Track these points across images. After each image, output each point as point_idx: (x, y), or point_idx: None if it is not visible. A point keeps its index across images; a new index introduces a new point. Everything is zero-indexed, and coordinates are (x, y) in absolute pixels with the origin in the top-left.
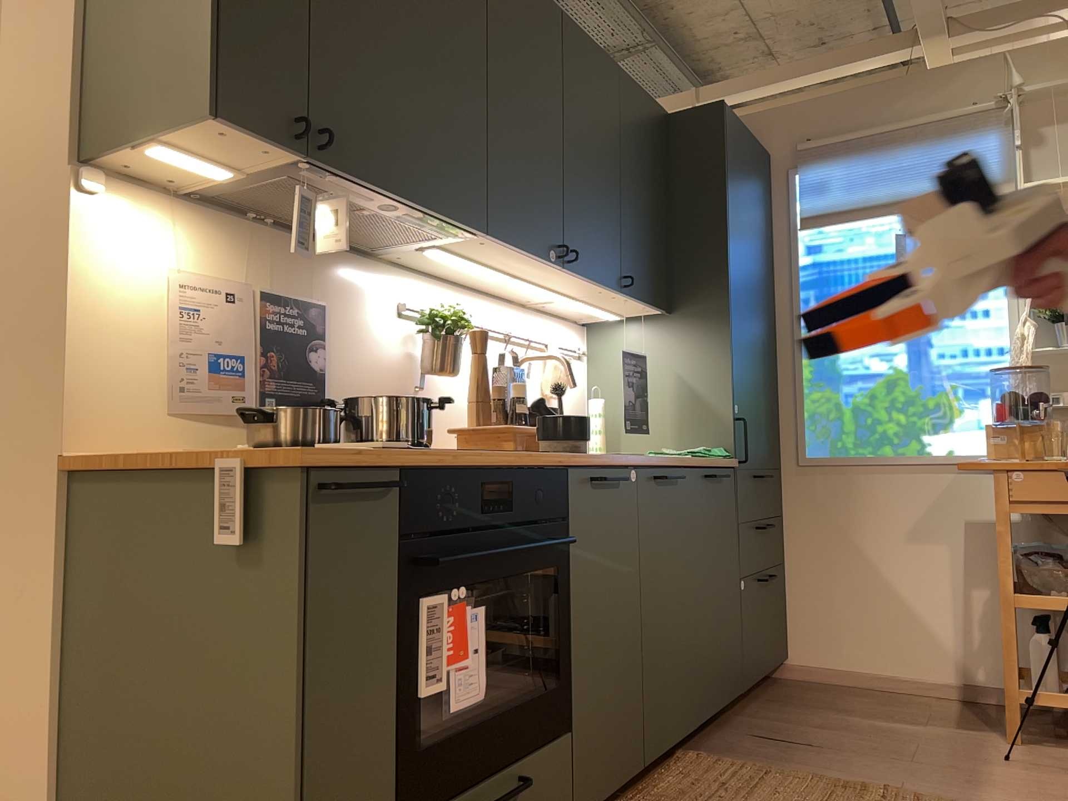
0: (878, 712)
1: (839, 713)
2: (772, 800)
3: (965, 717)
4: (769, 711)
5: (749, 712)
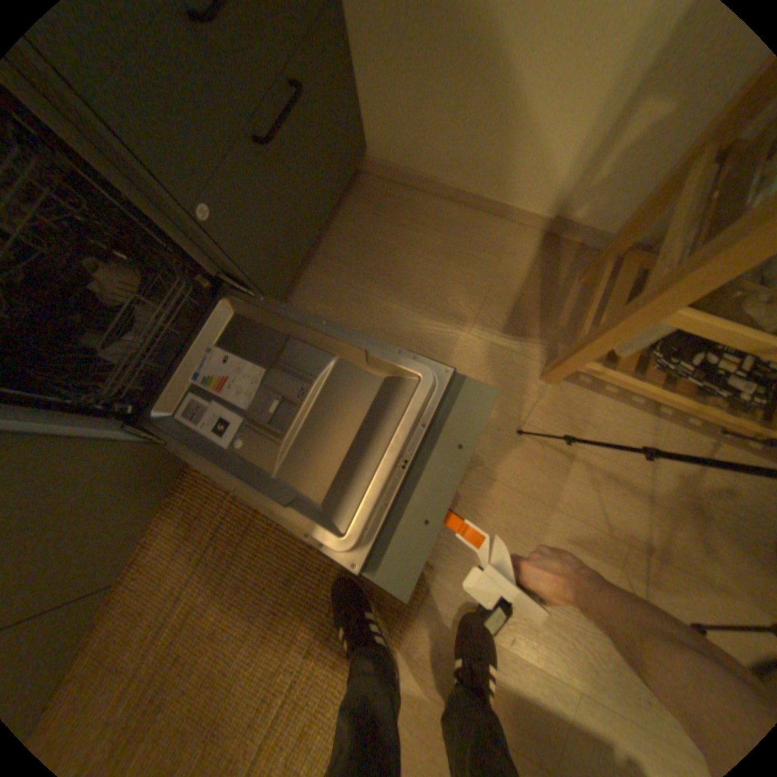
0: (433, 287)
1: (390, 294)
2: (249, 570)
3: (526, 293)
4: (315, 296)
5: (295, 299)
